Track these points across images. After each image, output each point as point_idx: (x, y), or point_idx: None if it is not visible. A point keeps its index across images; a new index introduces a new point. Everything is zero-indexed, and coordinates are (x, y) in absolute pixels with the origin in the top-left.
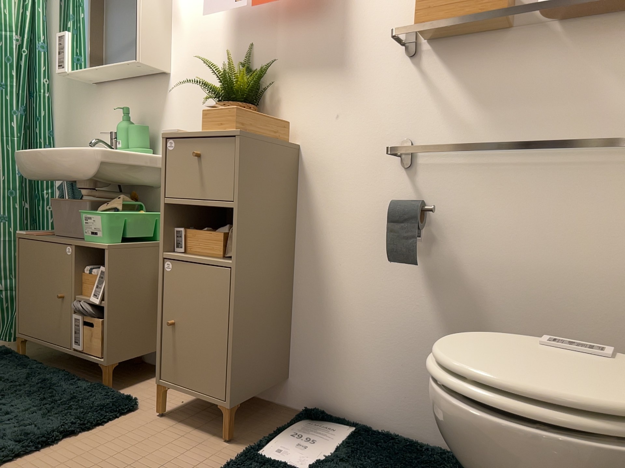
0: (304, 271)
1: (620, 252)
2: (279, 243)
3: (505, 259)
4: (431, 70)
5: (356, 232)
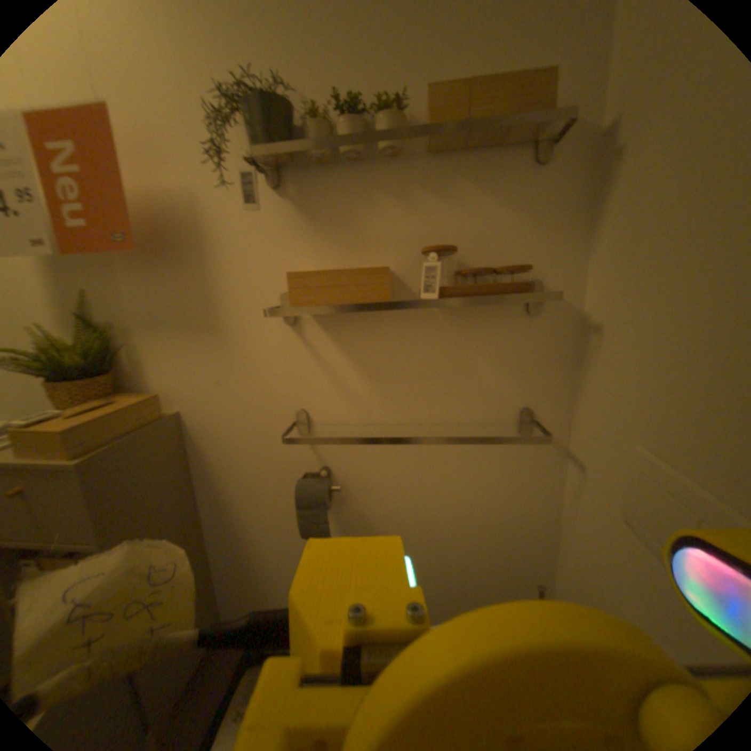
0: (215, 536)
1: (504, 504)
2: (177, 530)
3: (412, 514)
4: (319, 338)
5: (265, 498)
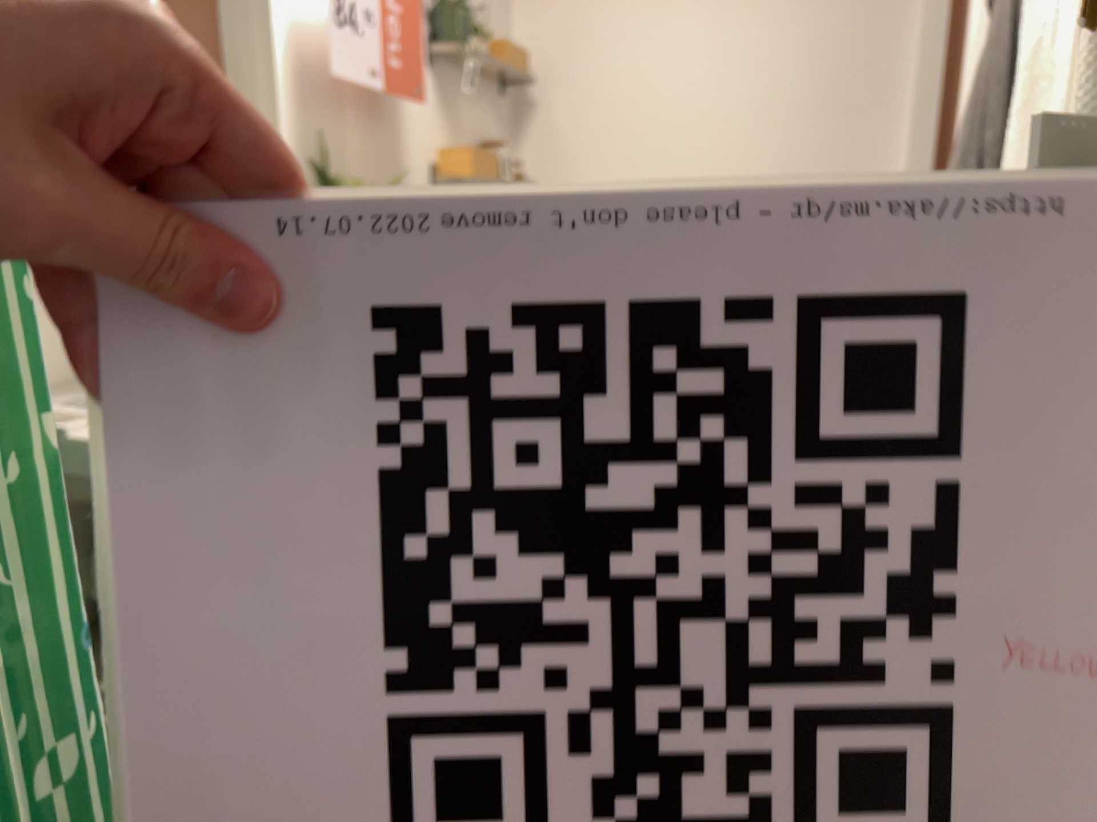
0: None
1: None
2: None
3: None
4: None
5: None
